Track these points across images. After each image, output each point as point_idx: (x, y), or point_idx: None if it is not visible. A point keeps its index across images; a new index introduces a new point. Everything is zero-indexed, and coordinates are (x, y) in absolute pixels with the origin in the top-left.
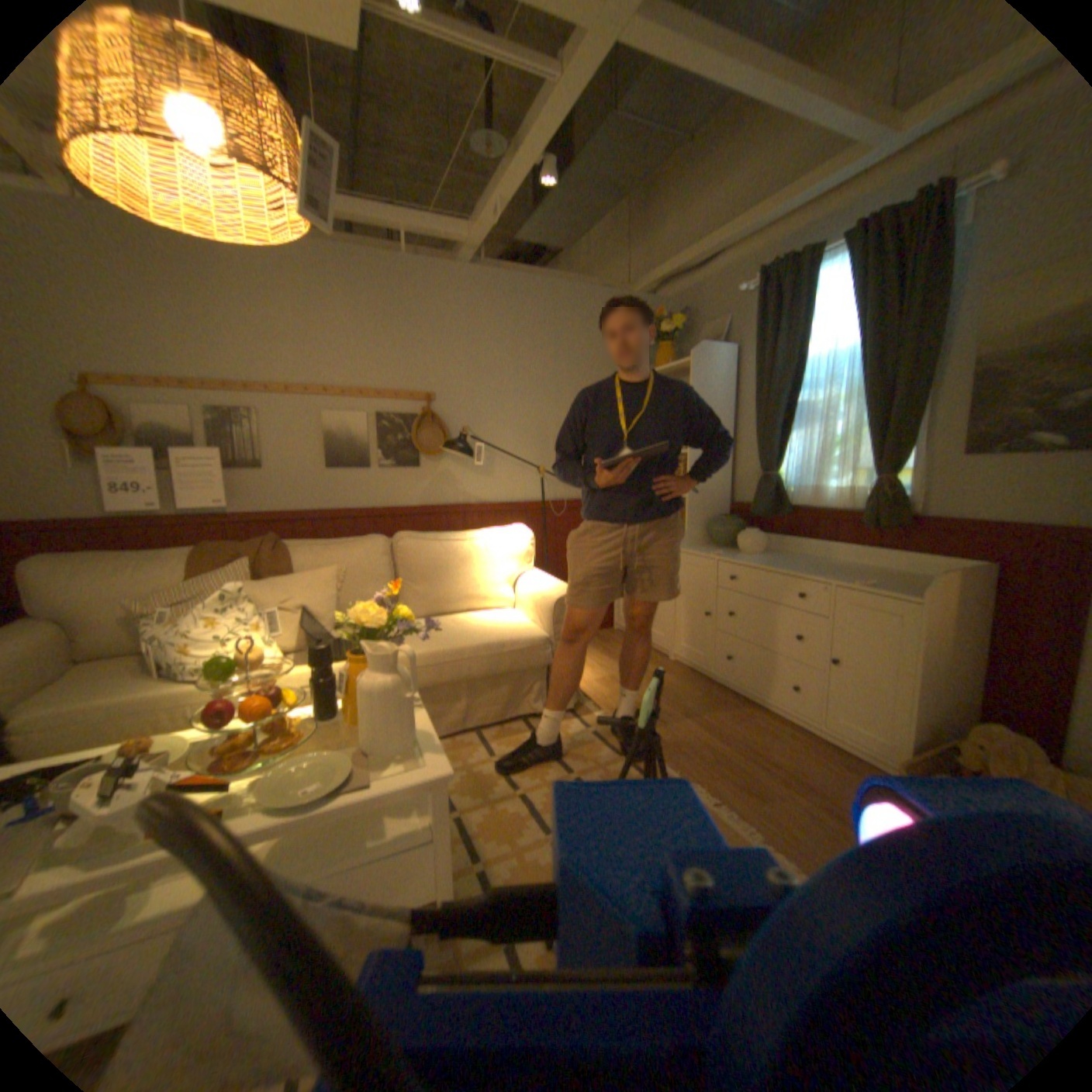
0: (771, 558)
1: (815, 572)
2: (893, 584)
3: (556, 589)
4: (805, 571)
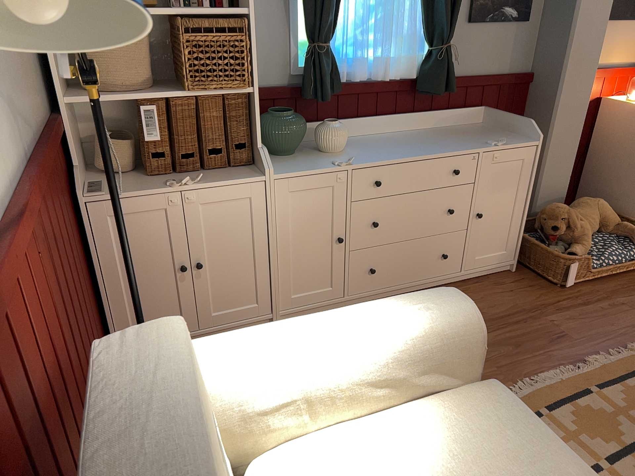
0: (366, 148)
1: (446, 147)
2: (489, 138)
3: (432, 312)
4: (437, 149)
